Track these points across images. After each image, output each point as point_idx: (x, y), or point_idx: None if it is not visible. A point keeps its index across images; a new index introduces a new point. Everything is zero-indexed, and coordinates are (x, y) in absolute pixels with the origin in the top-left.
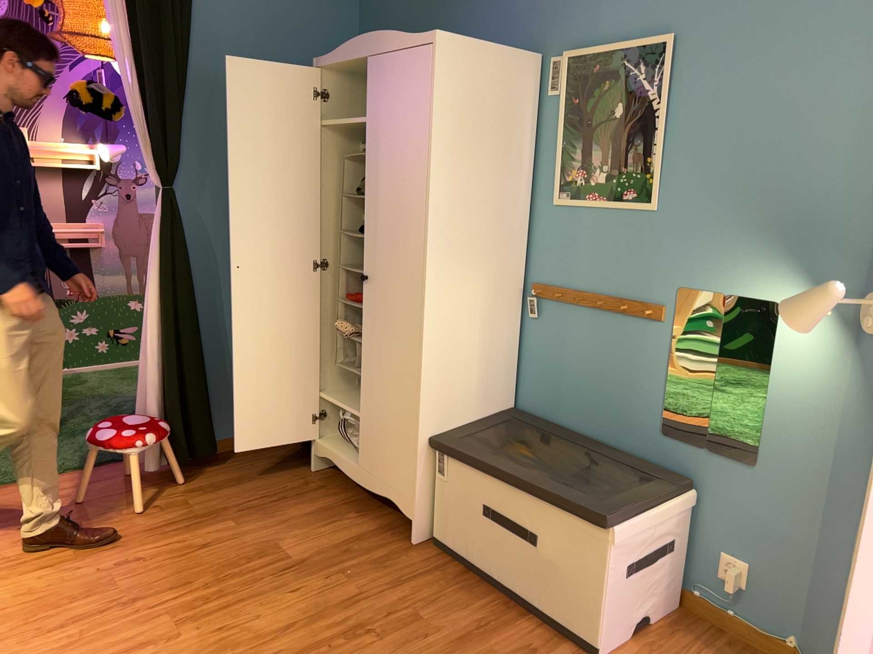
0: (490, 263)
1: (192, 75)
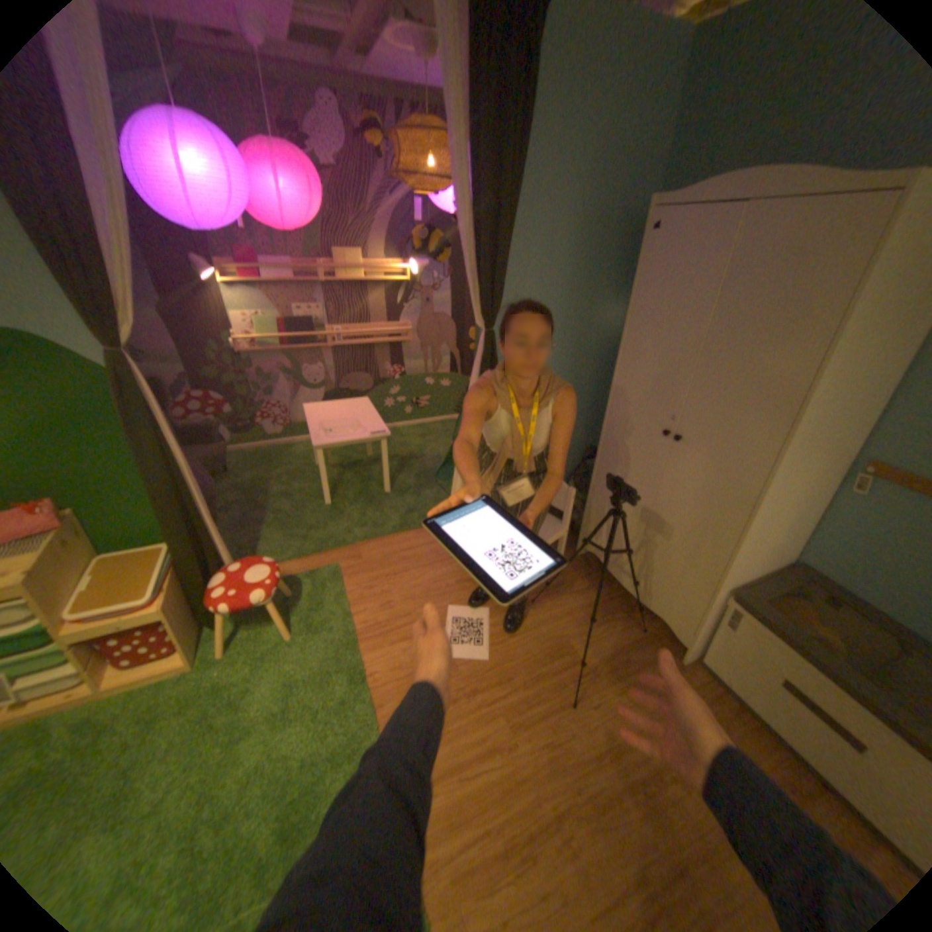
0: (836, 446)
1: (514, 217)
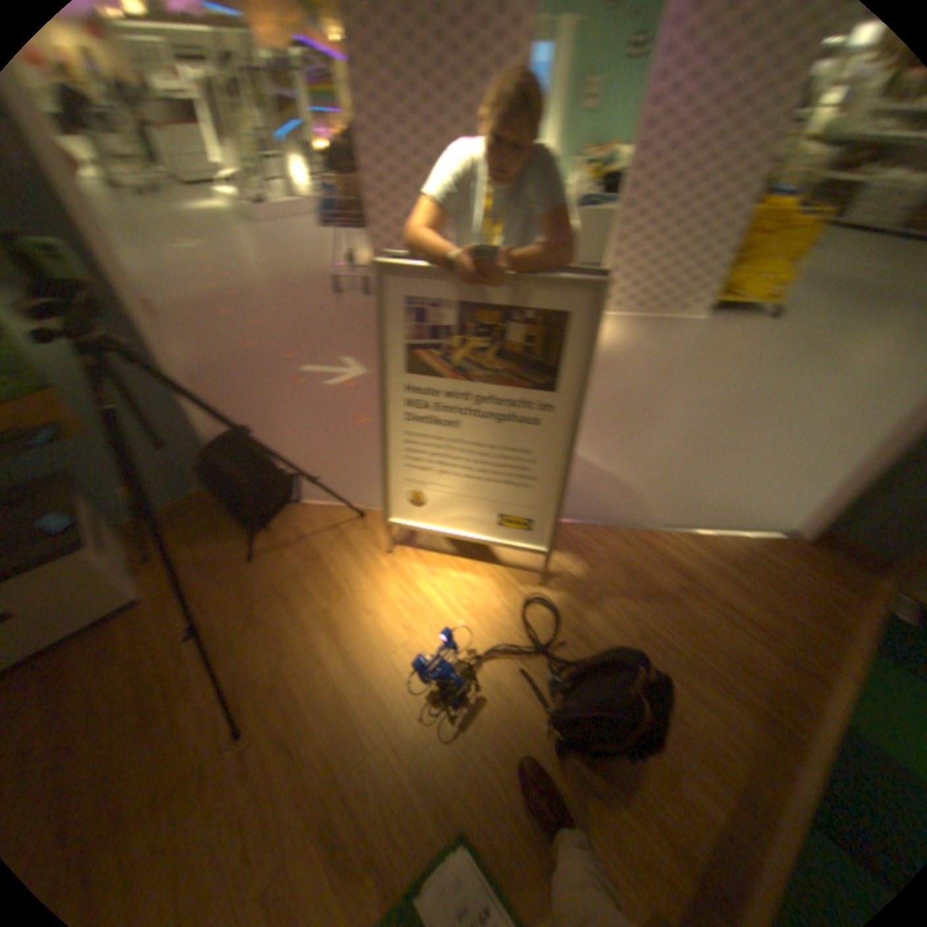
0: None
1: None
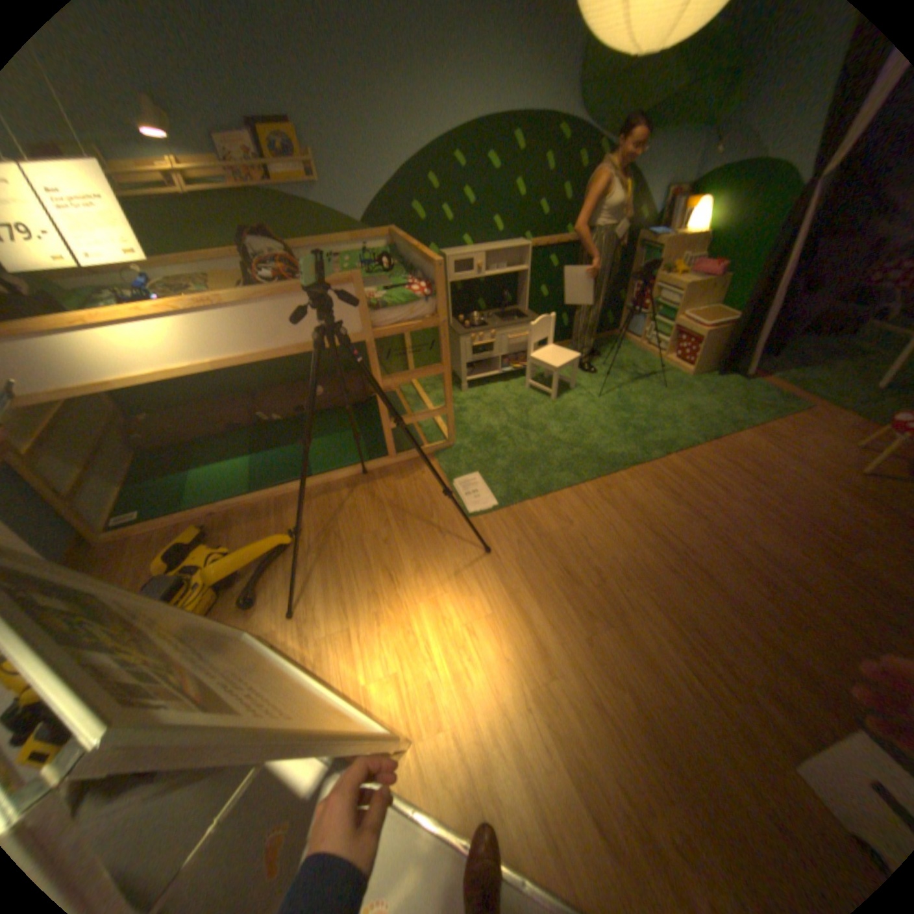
0: None
1: None
